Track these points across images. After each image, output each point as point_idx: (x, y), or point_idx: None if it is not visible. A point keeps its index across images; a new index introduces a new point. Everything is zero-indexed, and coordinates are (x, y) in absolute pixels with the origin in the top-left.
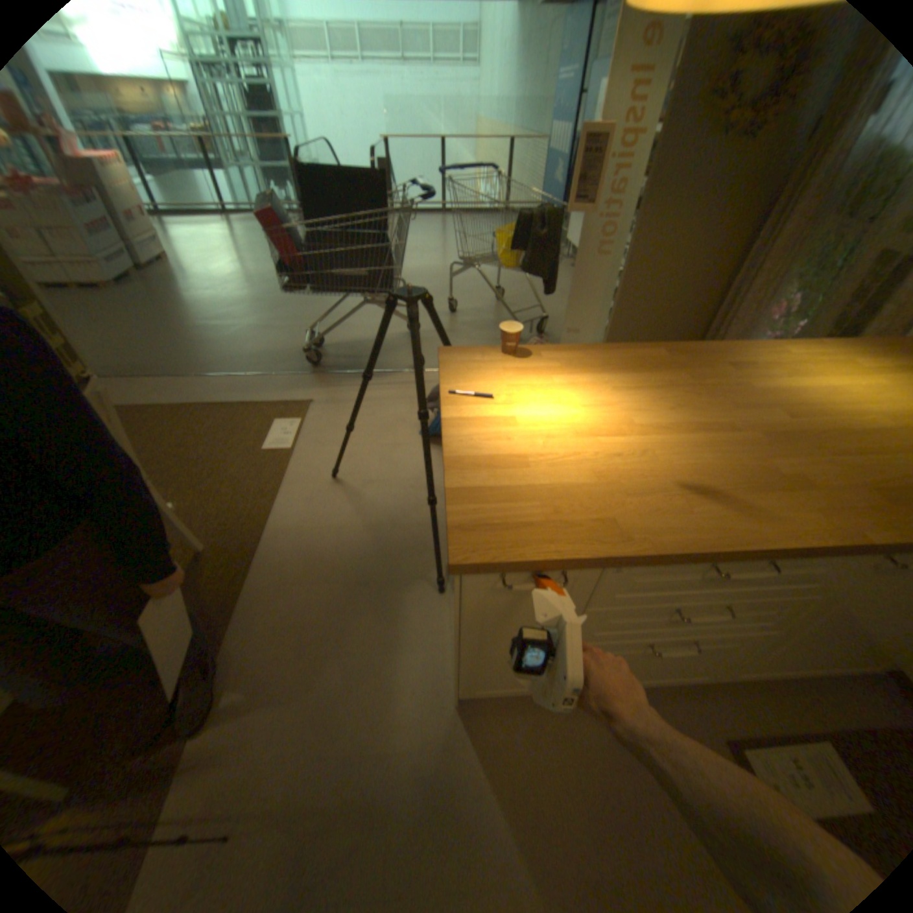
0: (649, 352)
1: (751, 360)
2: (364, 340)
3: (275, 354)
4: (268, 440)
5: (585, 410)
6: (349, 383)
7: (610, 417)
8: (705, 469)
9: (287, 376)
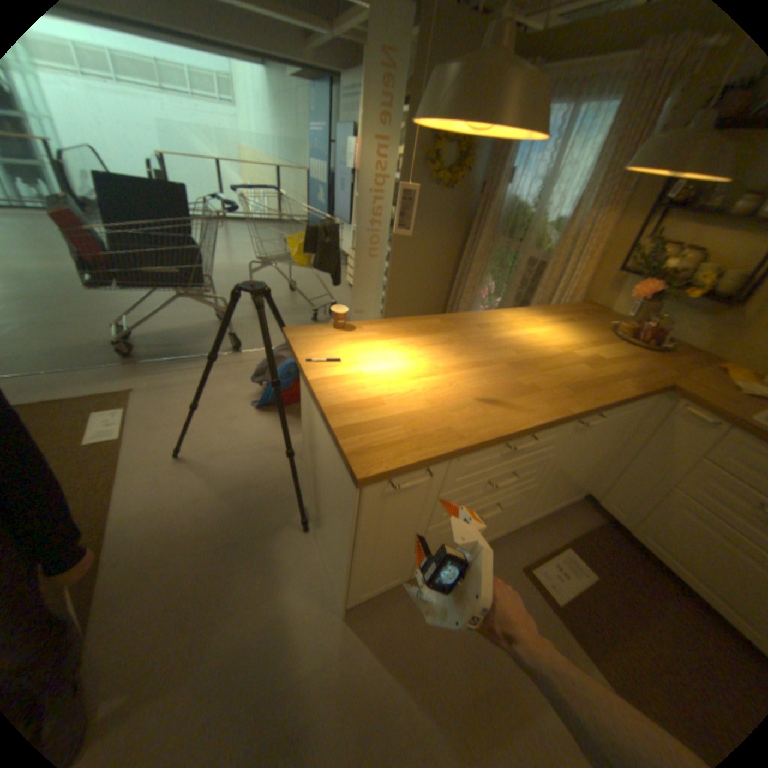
0: (429, 321)
1: (486, 322)
2: (173, 329)
3: (73, 349)
4: (87, 434)
5: (405, 362)
6: (167, 369)
7: (422, 365)
8: (485, 388)
9: (93, 369)
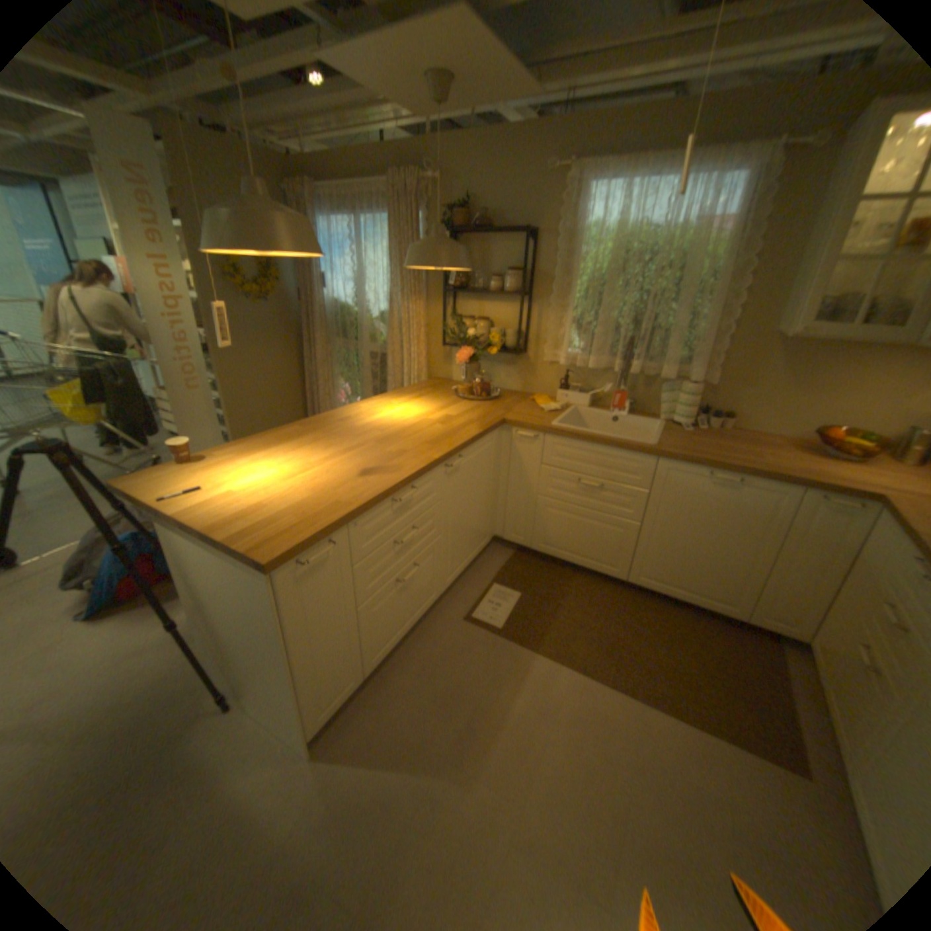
0: (288, 430)
1: (345, 416)
2: None
3: None
4: None
5: (275, 469)
6: None
7: (294, 465)
8: (360, 465)
9: None
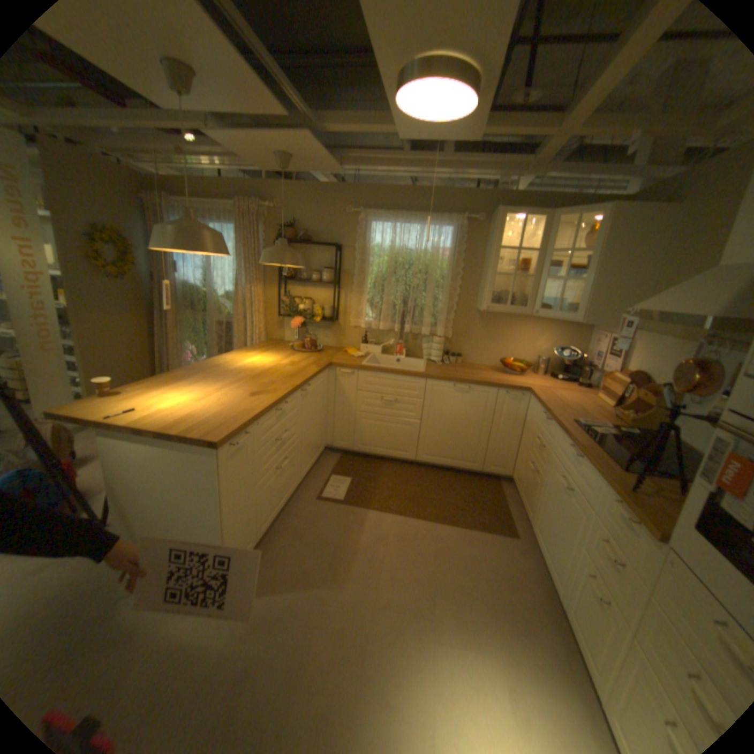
0: (177, 373)
1: (218, 364)
2: None
3: None
4: None
5: (185, 396)
6: None
7: (199, 393)
8: (247, 390)
9: None
